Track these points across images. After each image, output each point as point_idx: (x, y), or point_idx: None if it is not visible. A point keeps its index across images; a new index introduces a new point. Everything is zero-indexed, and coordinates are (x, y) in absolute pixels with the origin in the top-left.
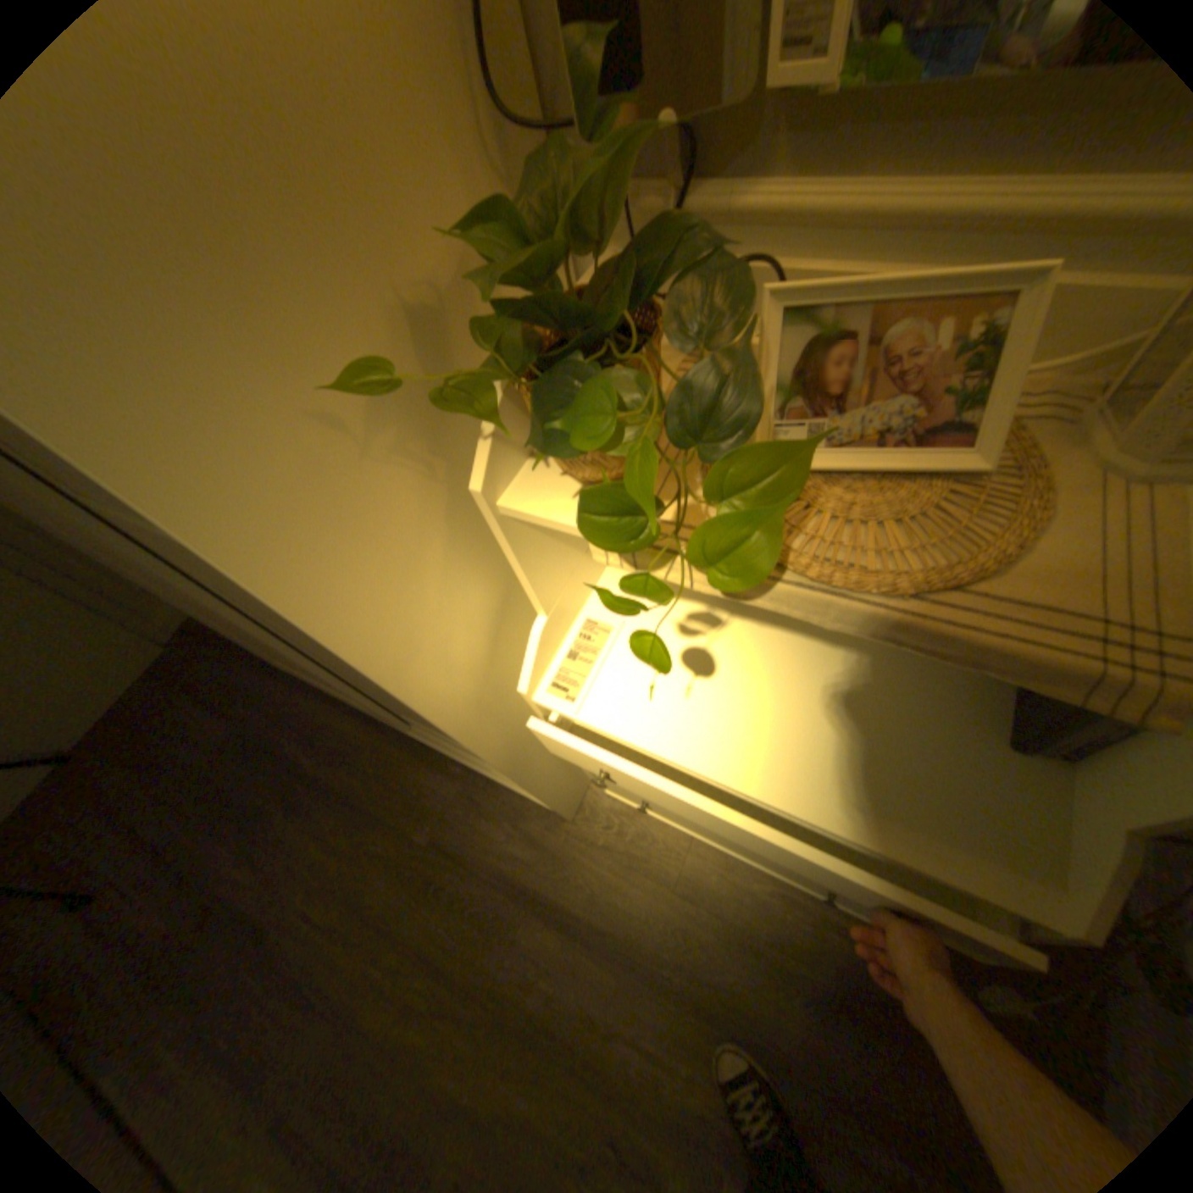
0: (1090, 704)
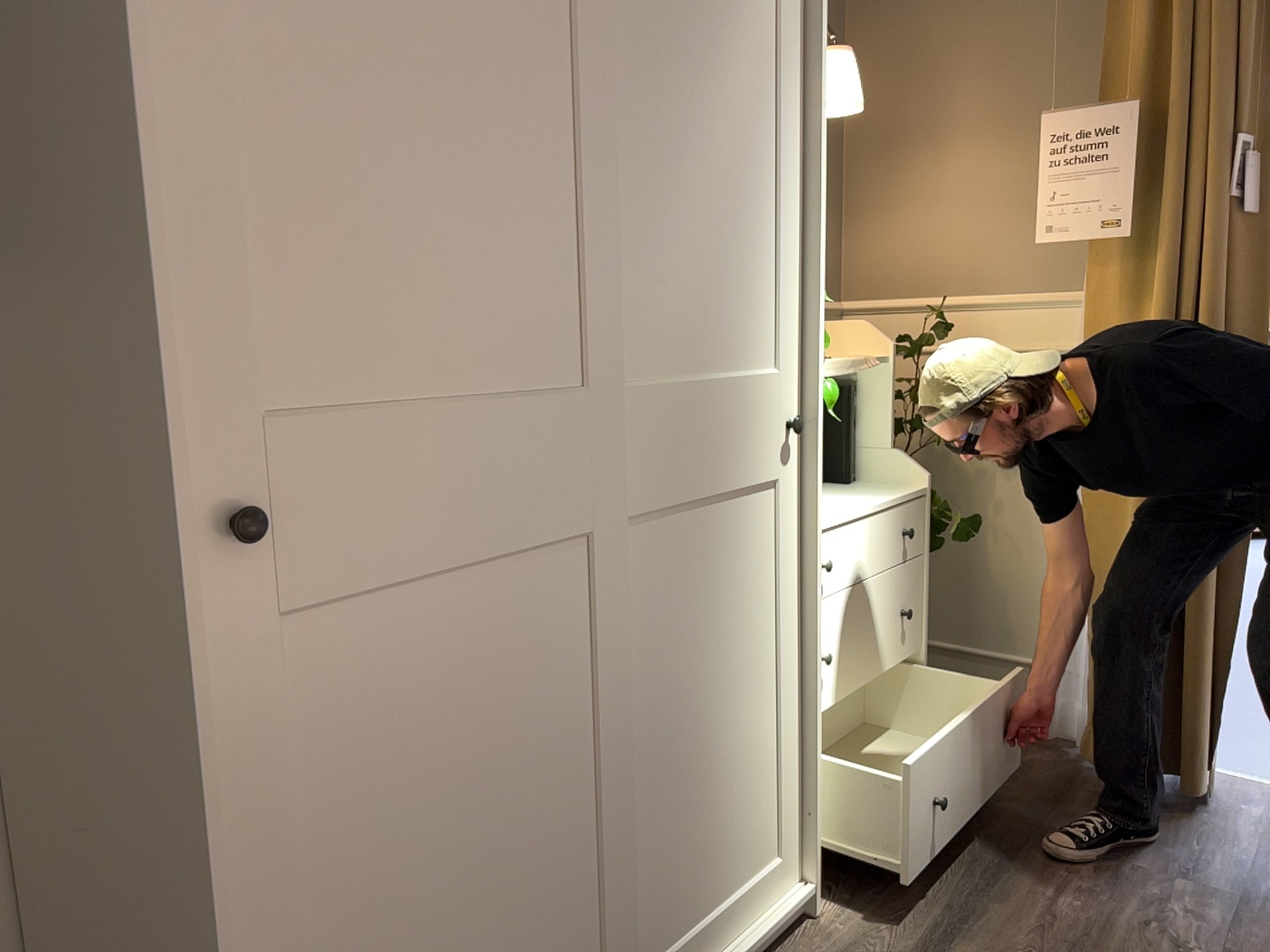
0: (865, 371)
